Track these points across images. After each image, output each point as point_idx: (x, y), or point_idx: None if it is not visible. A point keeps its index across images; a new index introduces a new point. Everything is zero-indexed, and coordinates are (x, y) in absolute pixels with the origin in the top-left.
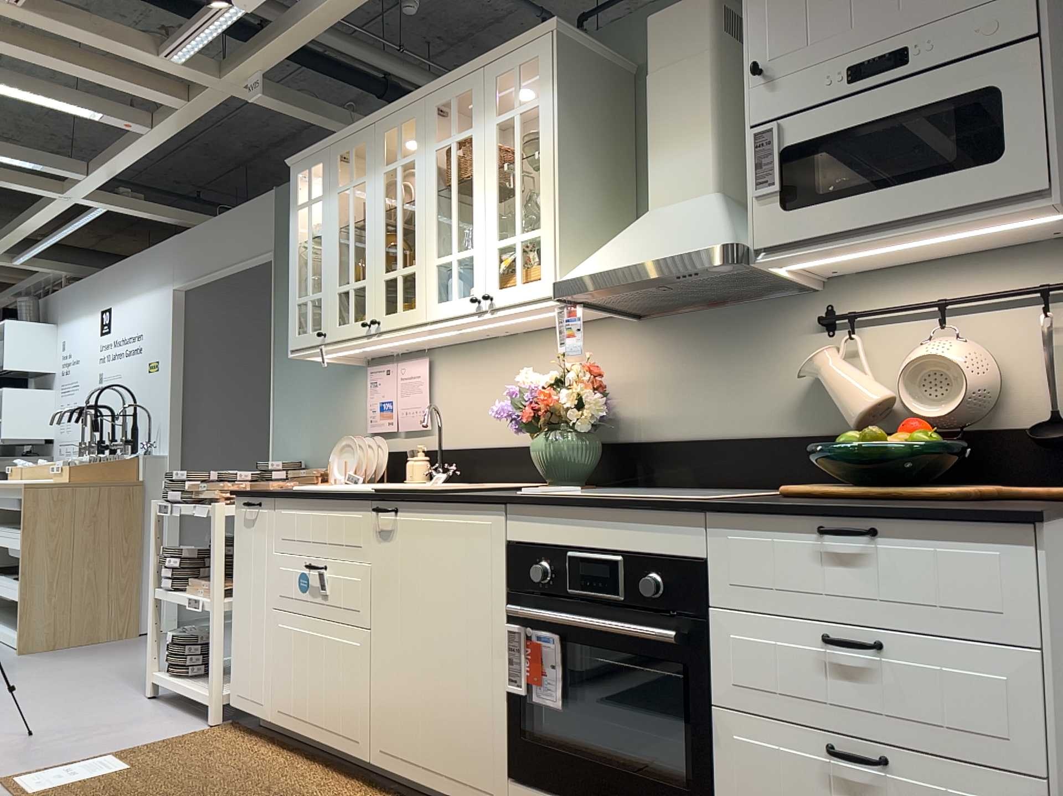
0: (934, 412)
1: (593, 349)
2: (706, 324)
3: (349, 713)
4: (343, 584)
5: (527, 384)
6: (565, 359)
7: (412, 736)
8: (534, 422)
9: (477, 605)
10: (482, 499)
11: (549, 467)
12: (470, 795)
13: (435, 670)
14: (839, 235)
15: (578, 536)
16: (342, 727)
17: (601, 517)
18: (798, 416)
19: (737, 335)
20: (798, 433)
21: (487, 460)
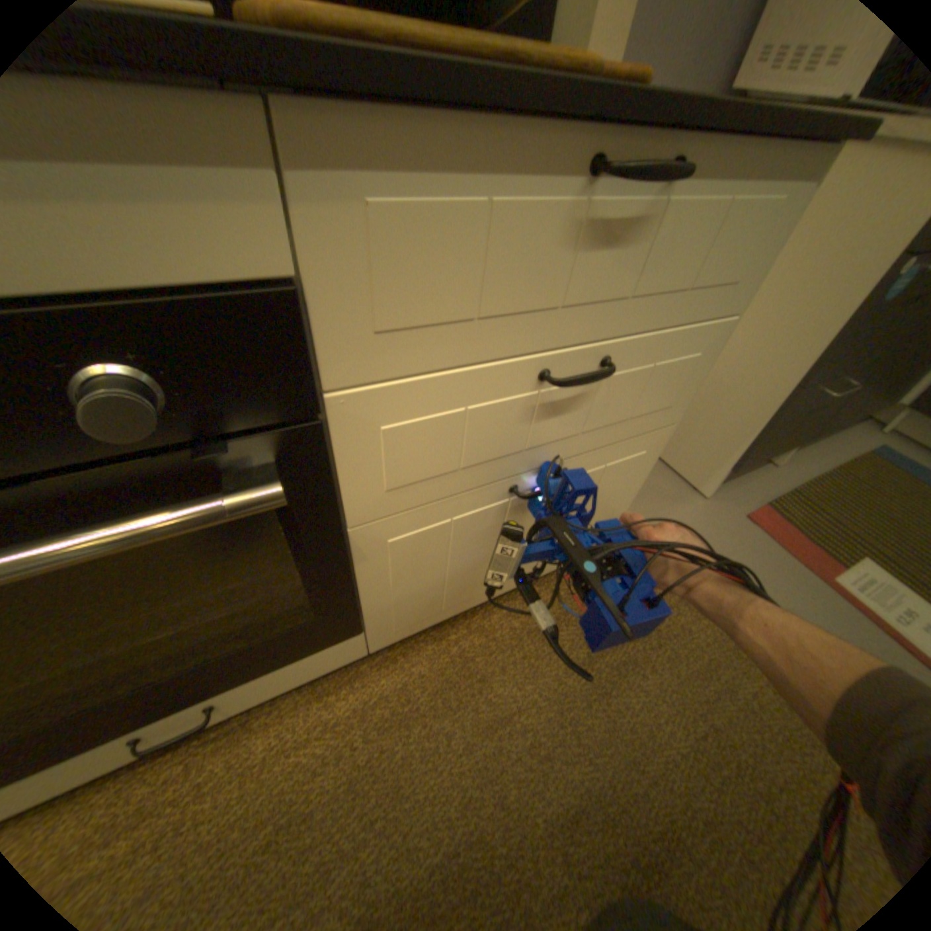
0: None
1: None
2: None
3: None
4: None
5: None
6: None
7: None
8: None
9: None
10: None
11: None
12: None
13: None
14: None
15: None
16: None
17: None
18: None
19: None
20: None
21: None
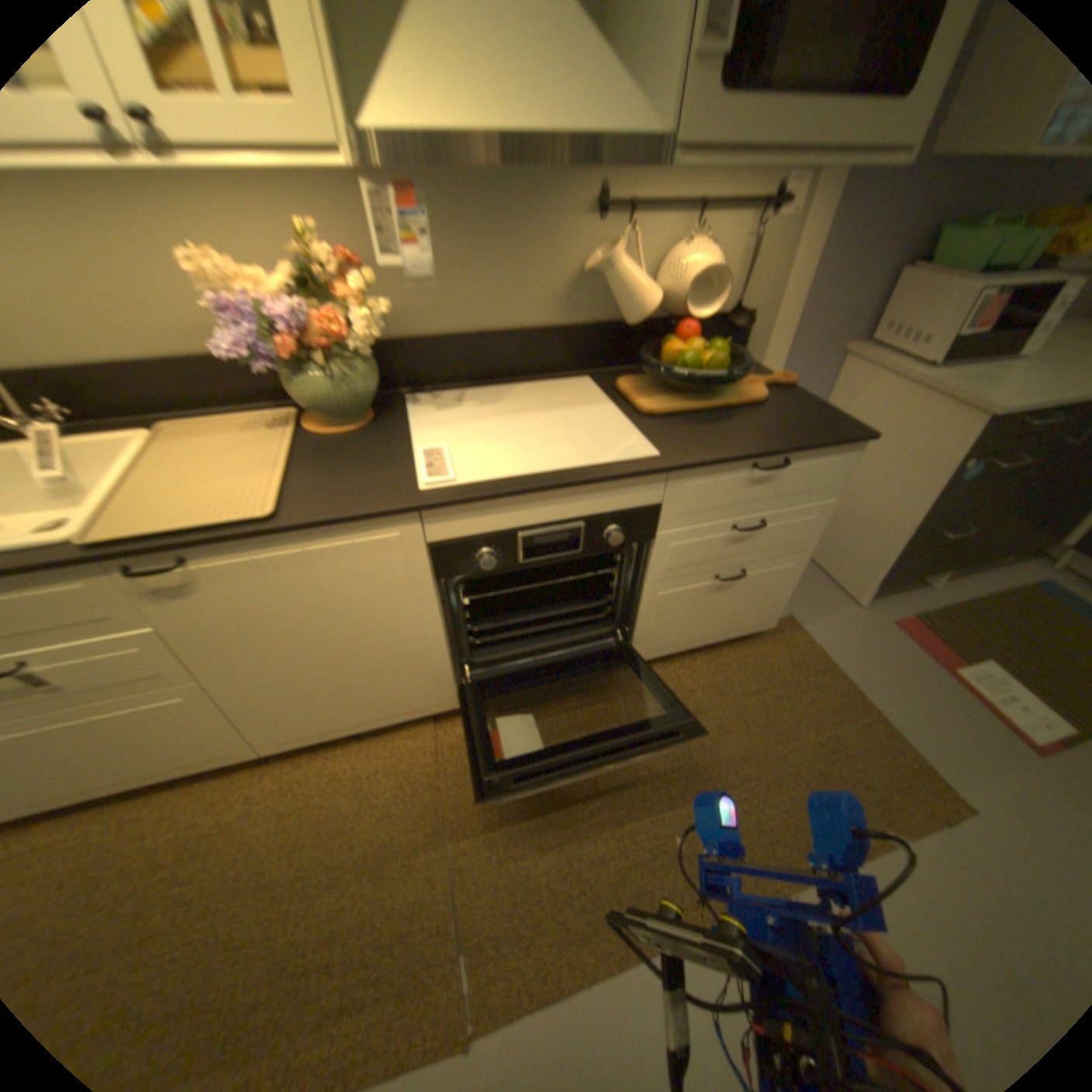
0: (703, 313)
1: (291, 206)
2: (463, 180)
3: (197, 748)
4: (93, 665)
5: (206, 273)
6: (299, 242)
7: (320, 718)
8: (297, 353)
9: (393, 605)
10: (383, 513)
11: (328, 405)
12: (414, 714)
13: (340, 669)
14: (758, 142)
15: (530, 516)
16: (192, 760)
17: (559, 494)
18: (566, 304)
19: (506, 204)
20: (566, 321)
21: (112, 379)
